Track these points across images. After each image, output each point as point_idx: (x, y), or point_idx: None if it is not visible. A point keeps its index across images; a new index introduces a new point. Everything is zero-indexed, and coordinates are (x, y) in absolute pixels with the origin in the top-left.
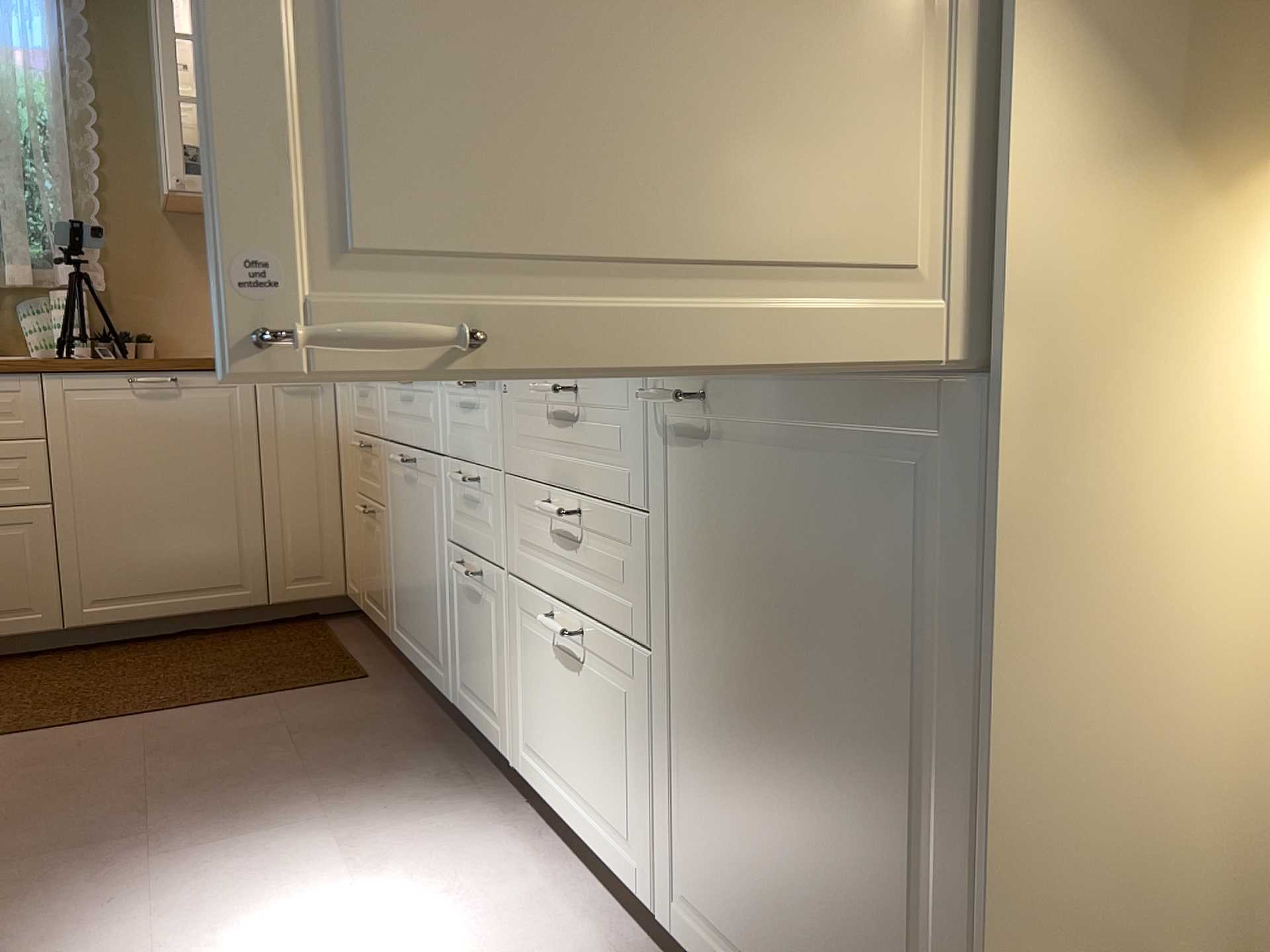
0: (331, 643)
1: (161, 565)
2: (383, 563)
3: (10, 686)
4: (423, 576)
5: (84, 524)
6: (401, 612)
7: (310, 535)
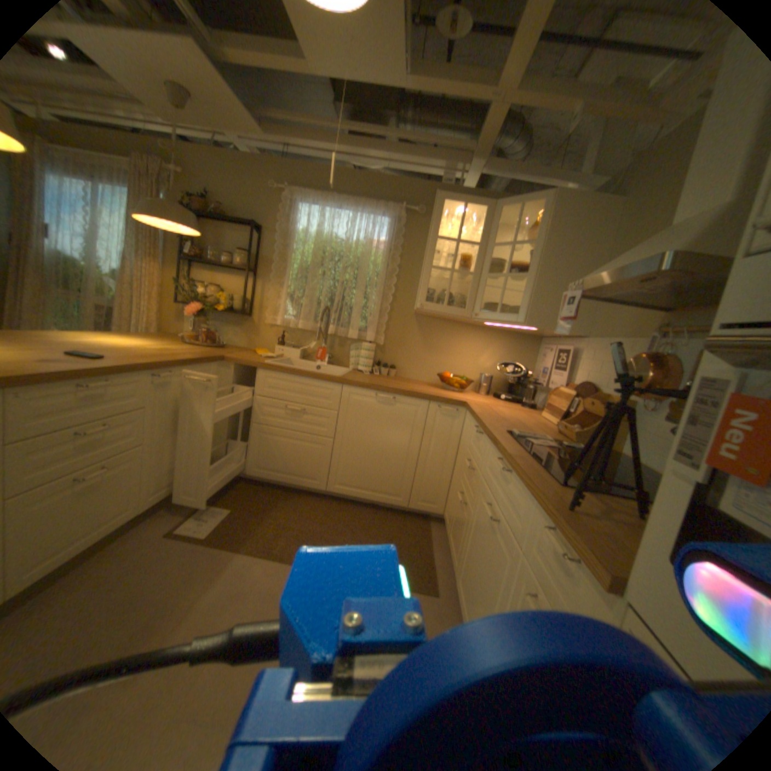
0: (428, 547)
1: (368, 477)
2: (463, 537)
3: (296, 515)
4: (483, 595)
5: (343, 451)
6: (464, 583)
7: (433, 483)
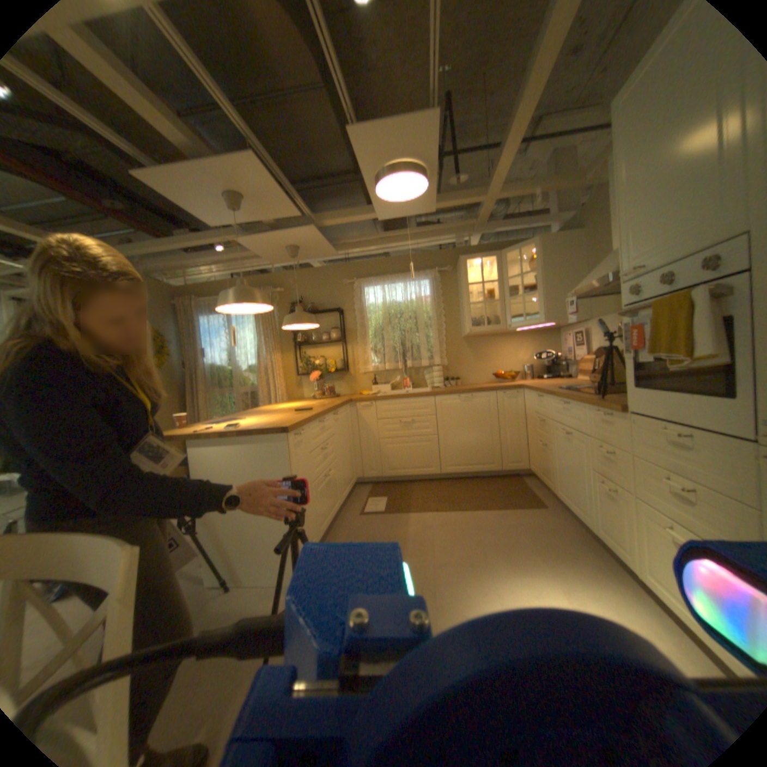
0: (526, 488)
1: (467, 455)
2: (550, 464)
3: (428, 491)
4: (575, 478)
5: (445, 441)
6: (561, 486)
7: (515, 447)
